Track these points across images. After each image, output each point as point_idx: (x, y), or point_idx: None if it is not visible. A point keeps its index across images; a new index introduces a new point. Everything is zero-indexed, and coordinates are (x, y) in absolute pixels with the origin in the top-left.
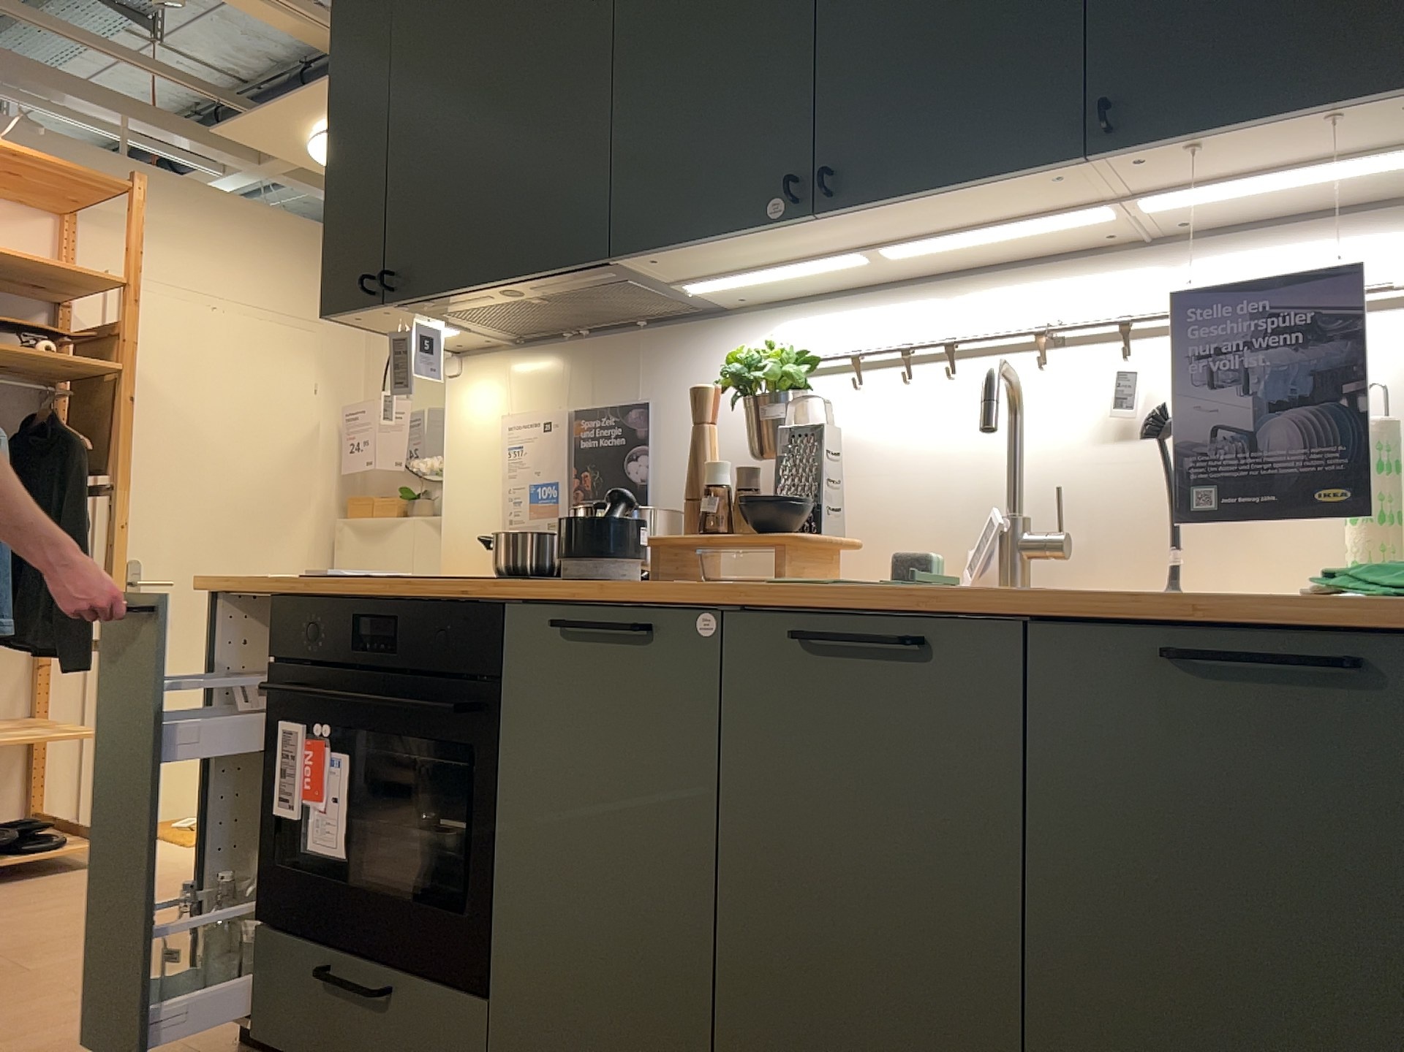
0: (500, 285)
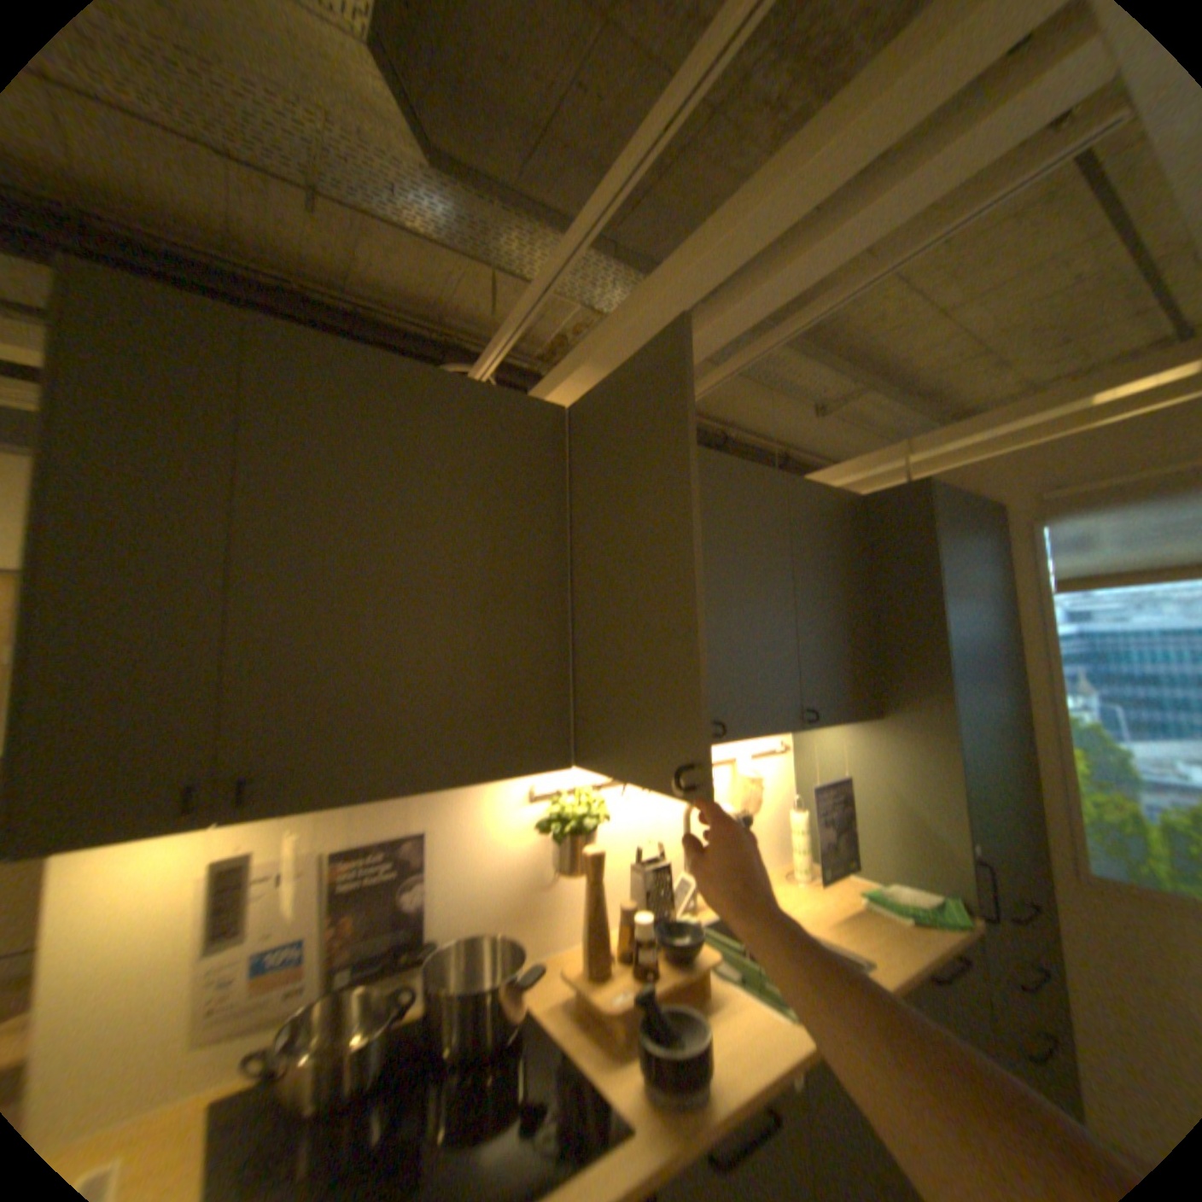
0: (431, 788)
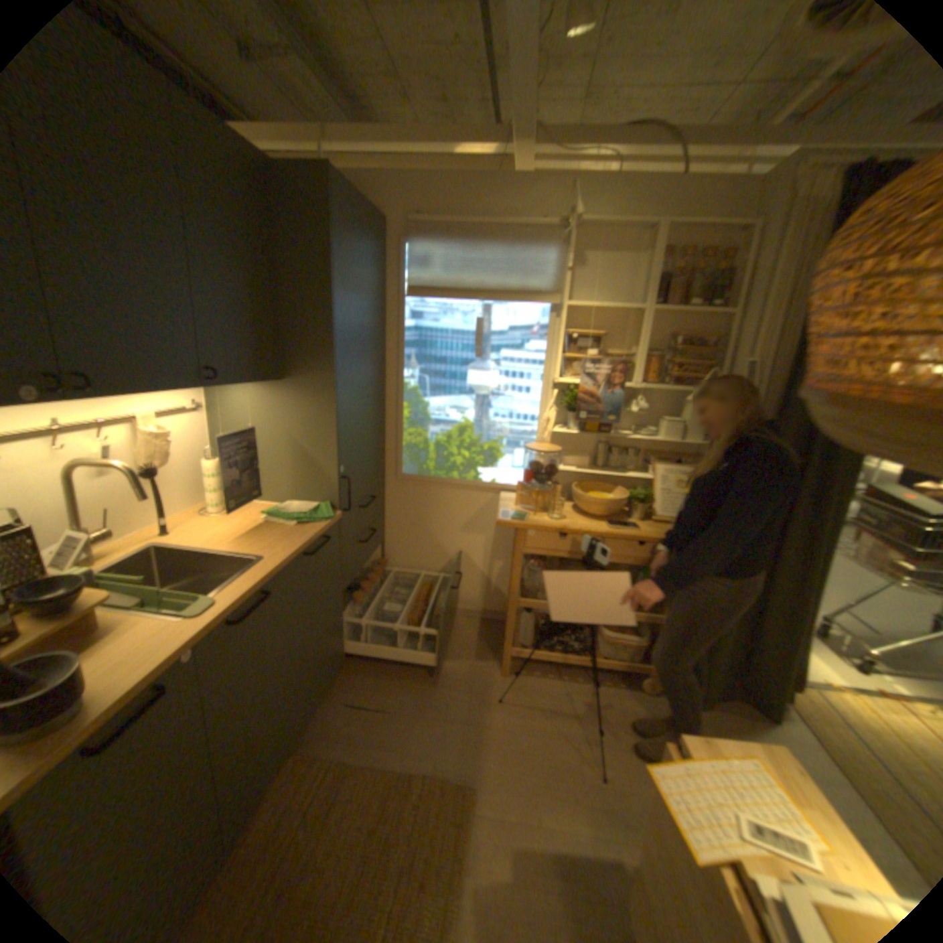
0: None
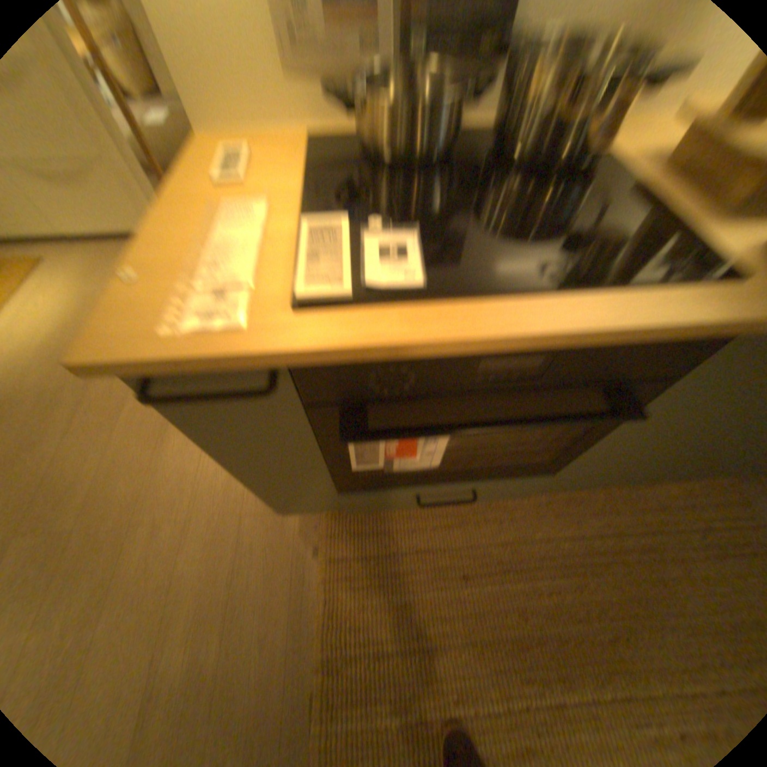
0: None
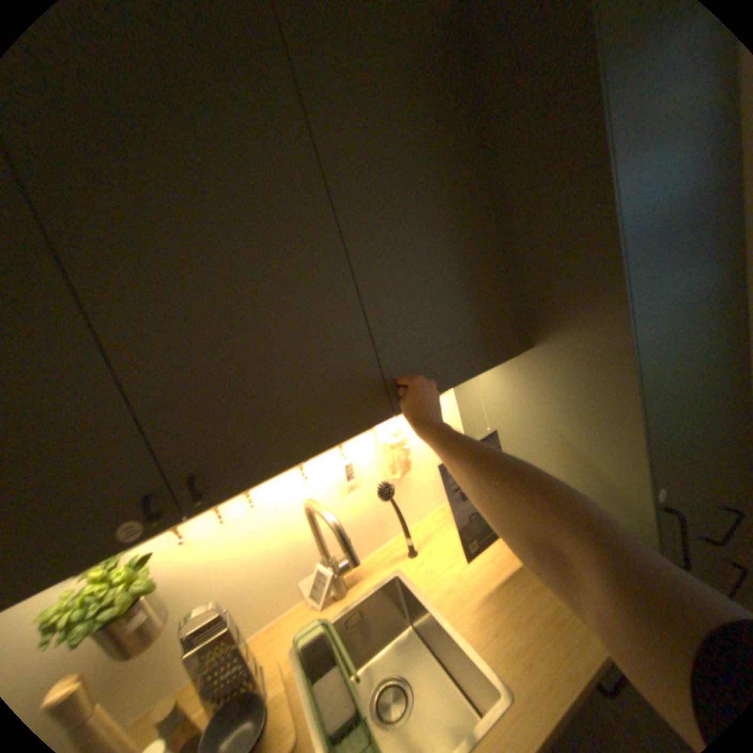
0: None
